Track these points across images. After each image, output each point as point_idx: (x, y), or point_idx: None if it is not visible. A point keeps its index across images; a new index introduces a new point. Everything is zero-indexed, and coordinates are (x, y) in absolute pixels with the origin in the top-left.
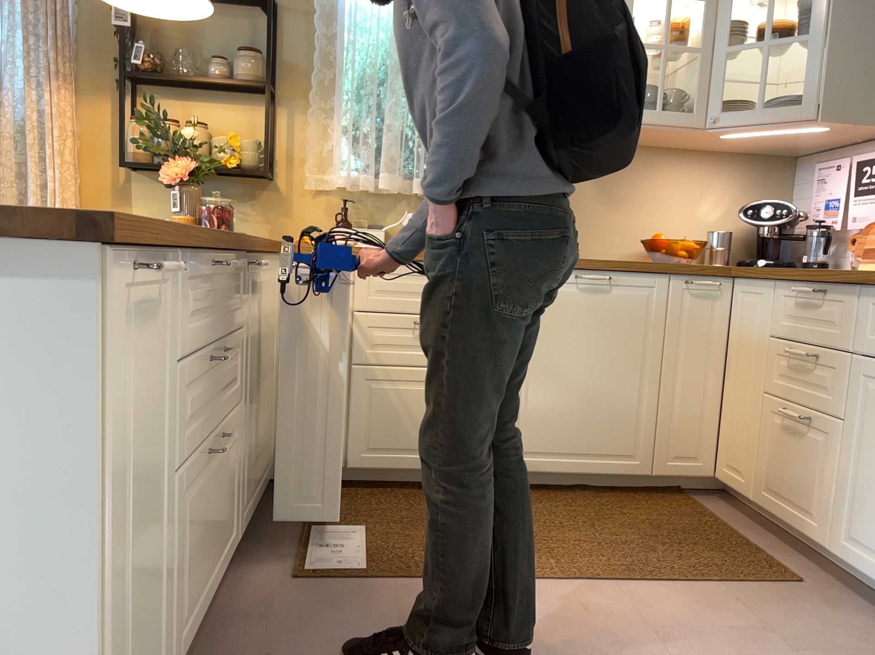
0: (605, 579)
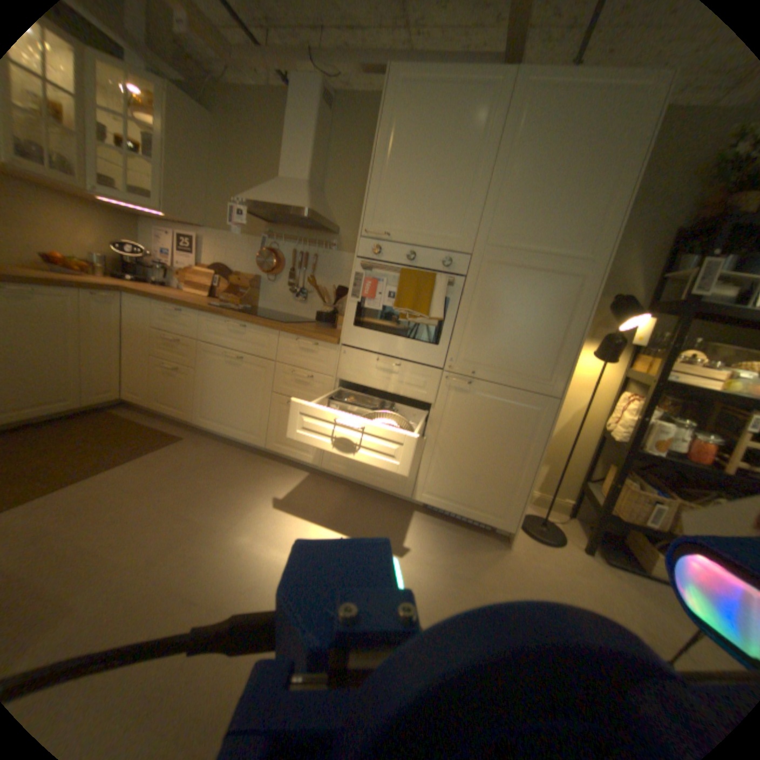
0: (81, 479)
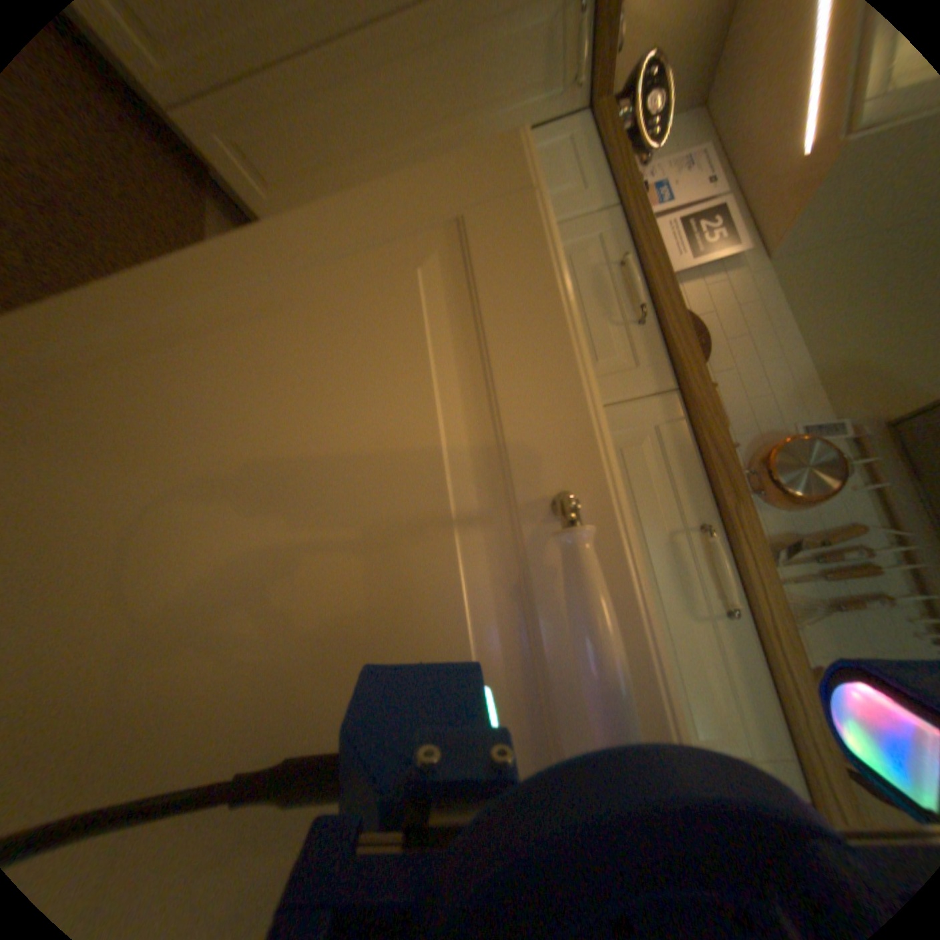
0: None
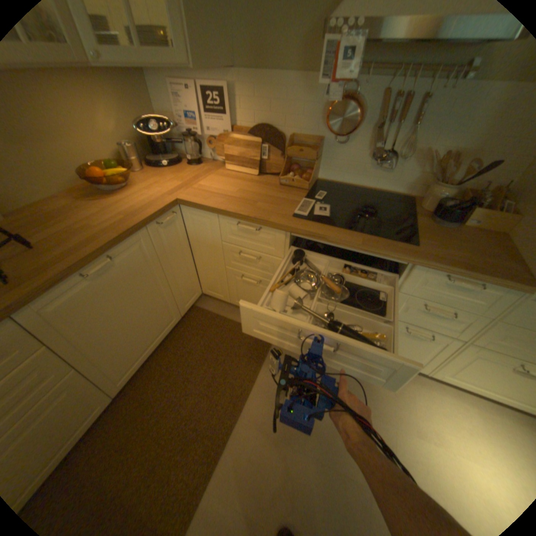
0: (232, 422)
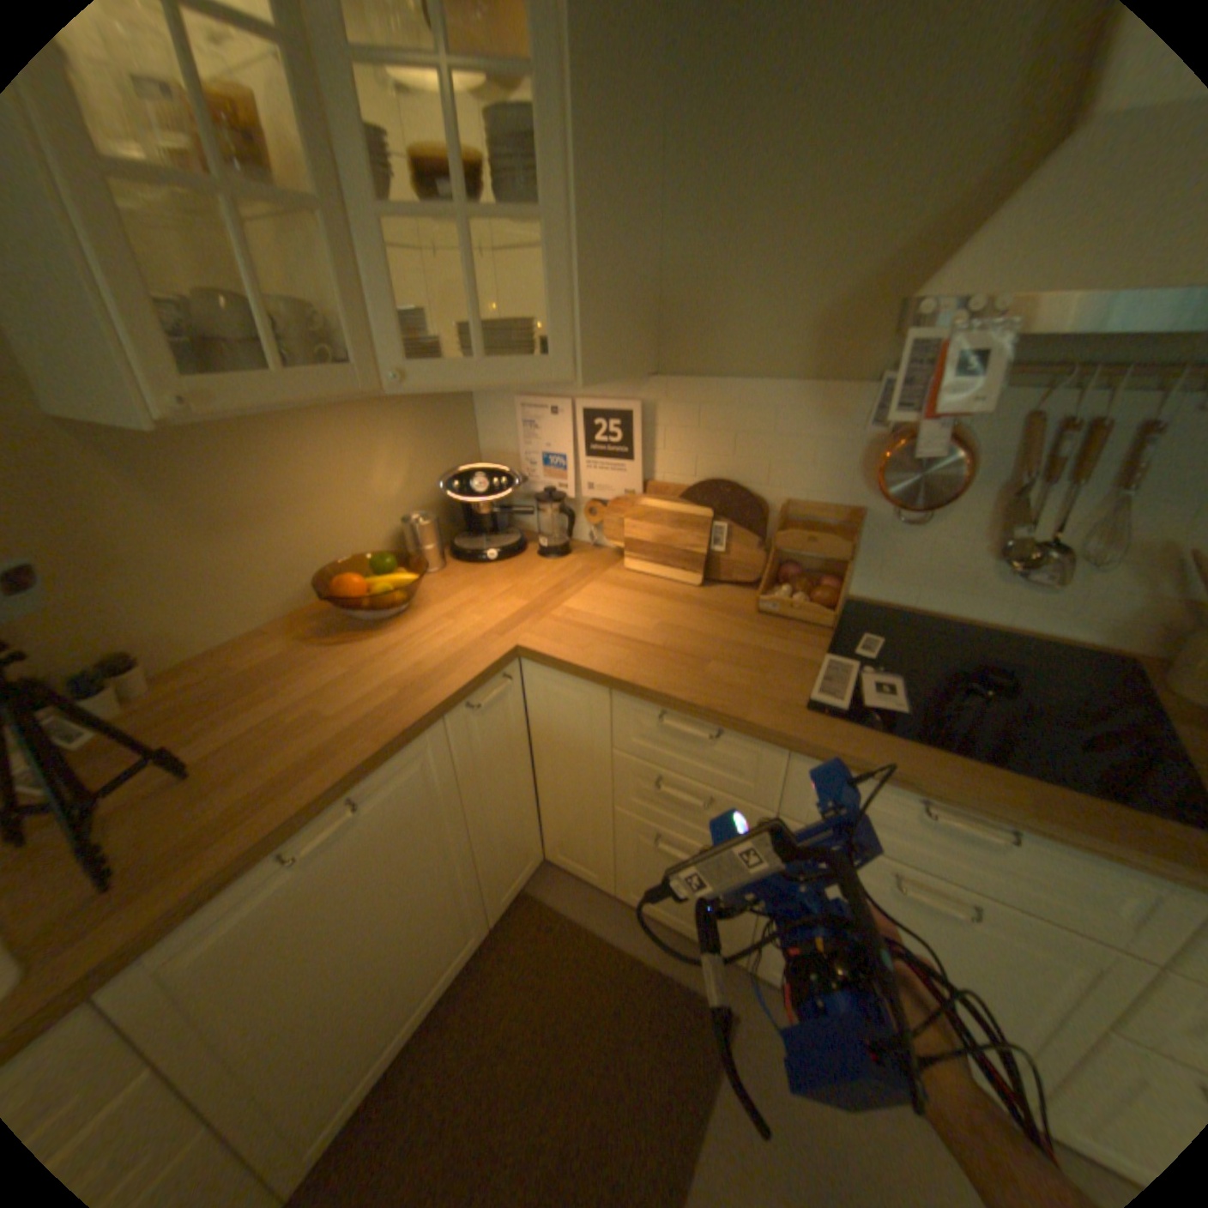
0: None
